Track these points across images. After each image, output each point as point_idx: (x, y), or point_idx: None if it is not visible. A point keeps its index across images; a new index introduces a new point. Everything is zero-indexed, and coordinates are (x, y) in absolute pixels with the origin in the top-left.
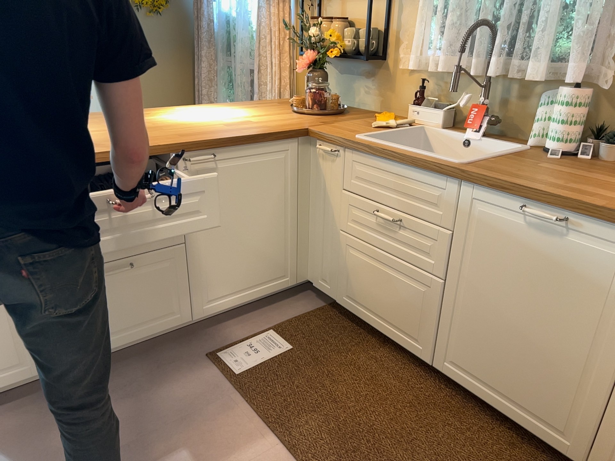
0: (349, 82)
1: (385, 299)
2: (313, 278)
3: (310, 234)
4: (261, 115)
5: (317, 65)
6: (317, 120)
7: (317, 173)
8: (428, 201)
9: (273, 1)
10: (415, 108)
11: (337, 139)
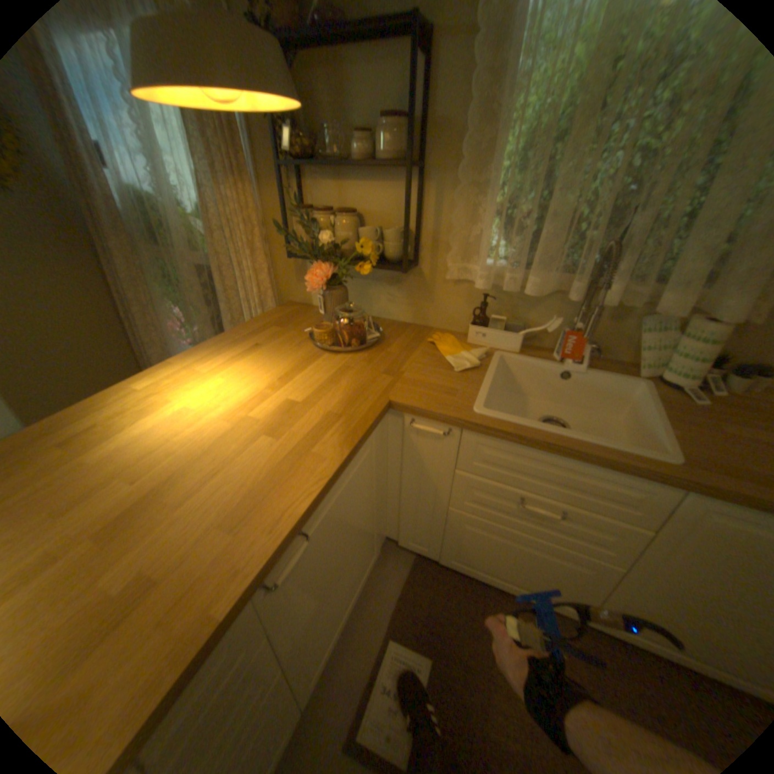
0: (364, 287)
1: (524, 573)
2: (397, 537)
3: (390, 500)
4: (289, 372)
5: (337, 279)
6: (374, 367)
7: (407, 448)
8: (621, 501)
9: (226, 177)
10: (481, 328)
11: (452, 419)
